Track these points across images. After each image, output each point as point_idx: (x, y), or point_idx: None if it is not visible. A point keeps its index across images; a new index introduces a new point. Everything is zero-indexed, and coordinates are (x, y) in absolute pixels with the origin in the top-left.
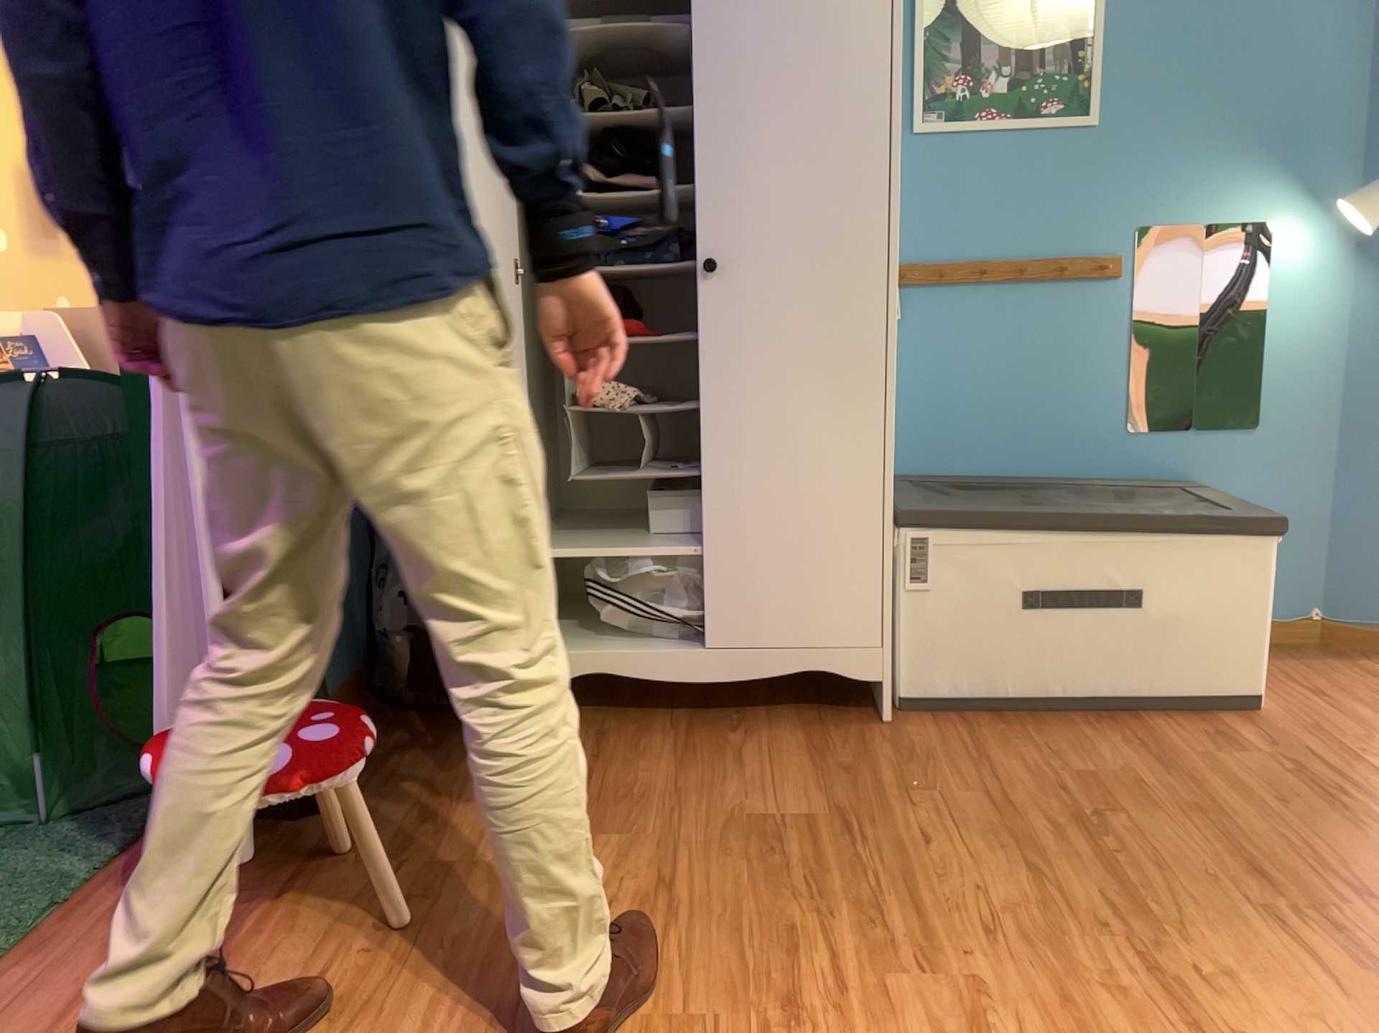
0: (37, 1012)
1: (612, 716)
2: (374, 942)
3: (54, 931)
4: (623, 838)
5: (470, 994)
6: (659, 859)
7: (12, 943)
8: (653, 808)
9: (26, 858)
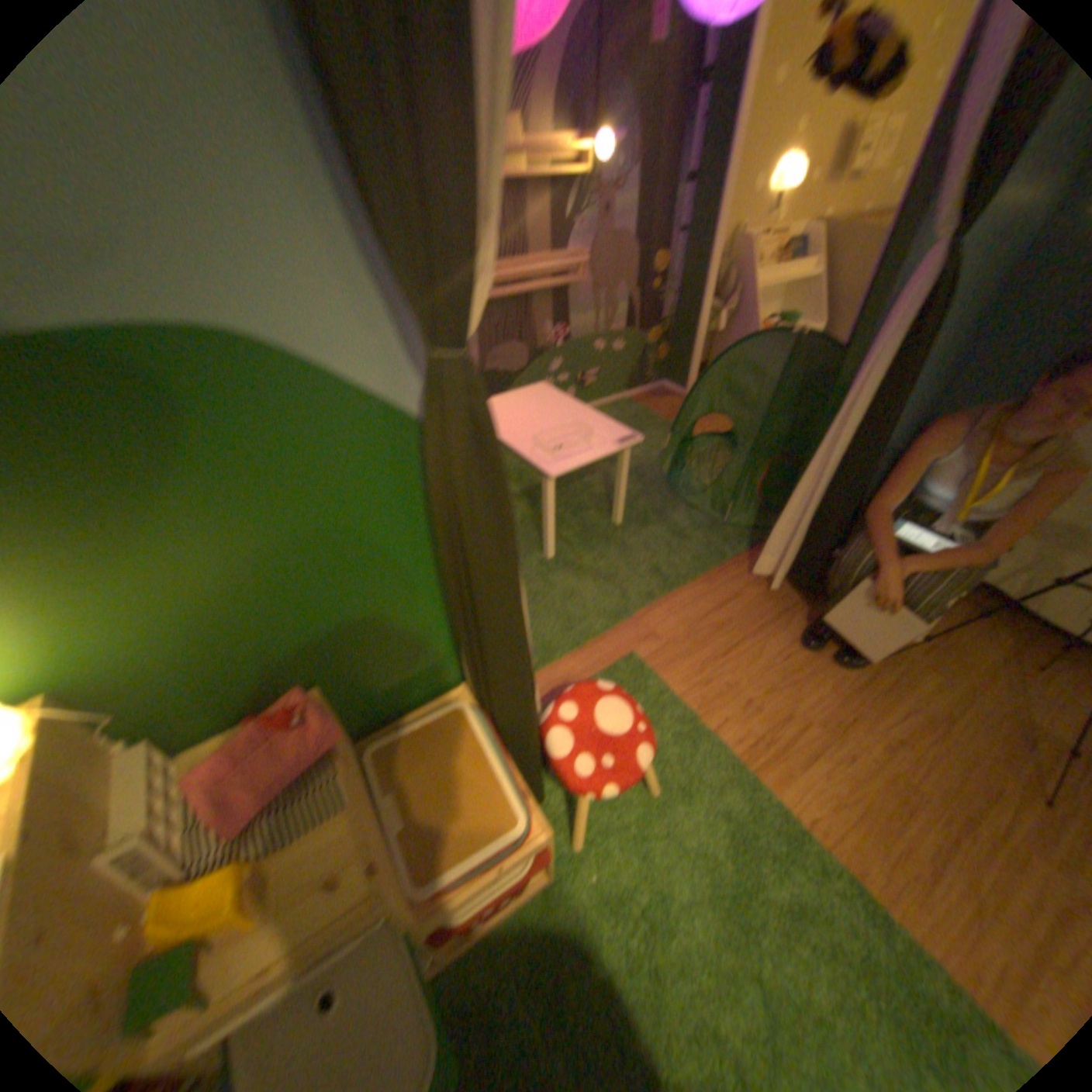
0: (704, 611)
1: (987, 606)
2: (813, 660)
3: (715, 580)
4: (947, 684)
5: (838, 710)
6: (958, 709)
7: (703, 577)
8: (973, 678)
9: (714, 541)
